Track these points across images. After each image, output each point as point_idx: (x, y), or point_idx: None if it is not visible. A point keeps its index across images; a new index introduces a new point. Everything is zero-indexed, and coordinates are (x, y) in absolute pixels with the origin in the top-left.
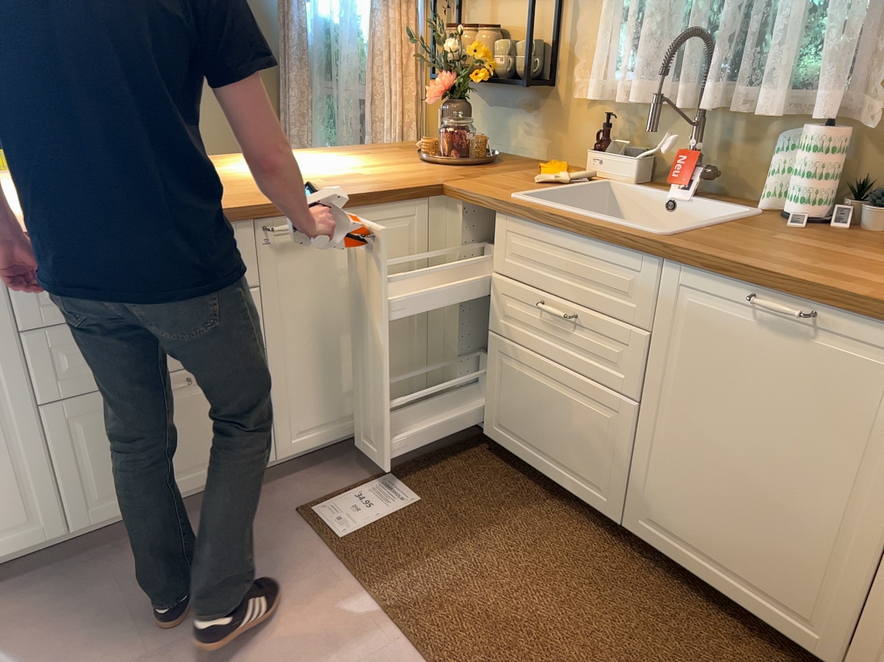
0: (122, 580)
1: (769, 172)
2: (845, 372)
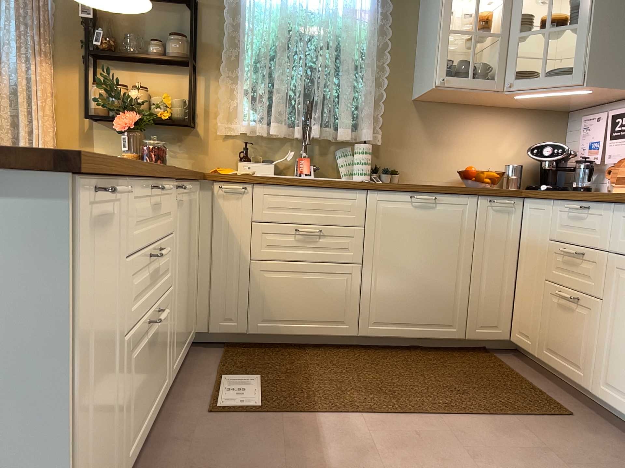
0: None
1: (341, 164)
2: (449, 216)
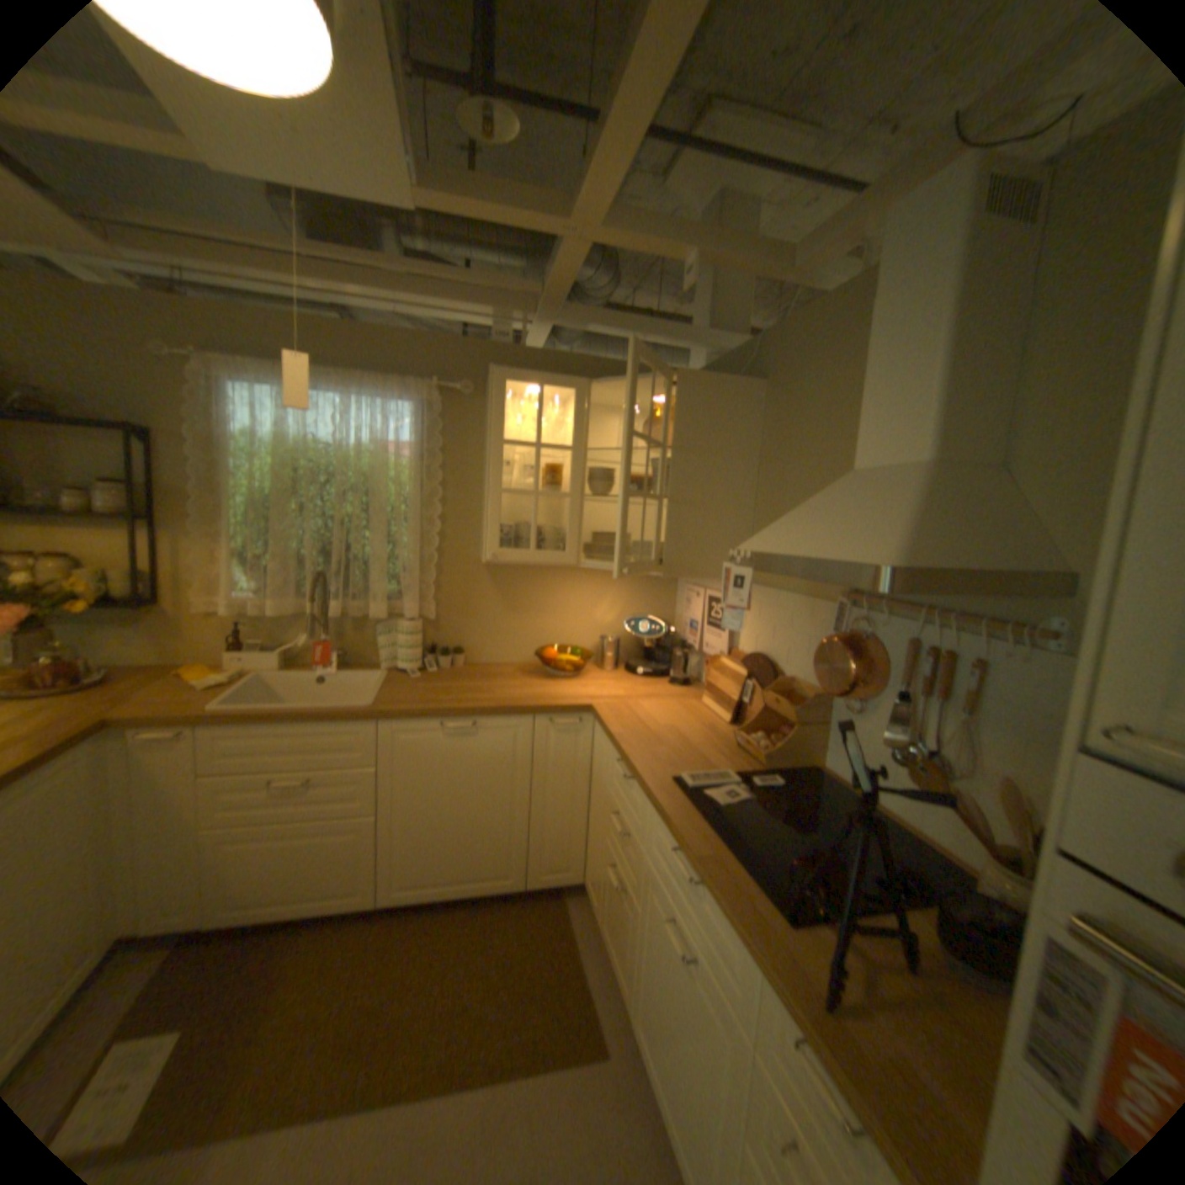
0: None
1: (381, 646)
2: (494, 743)
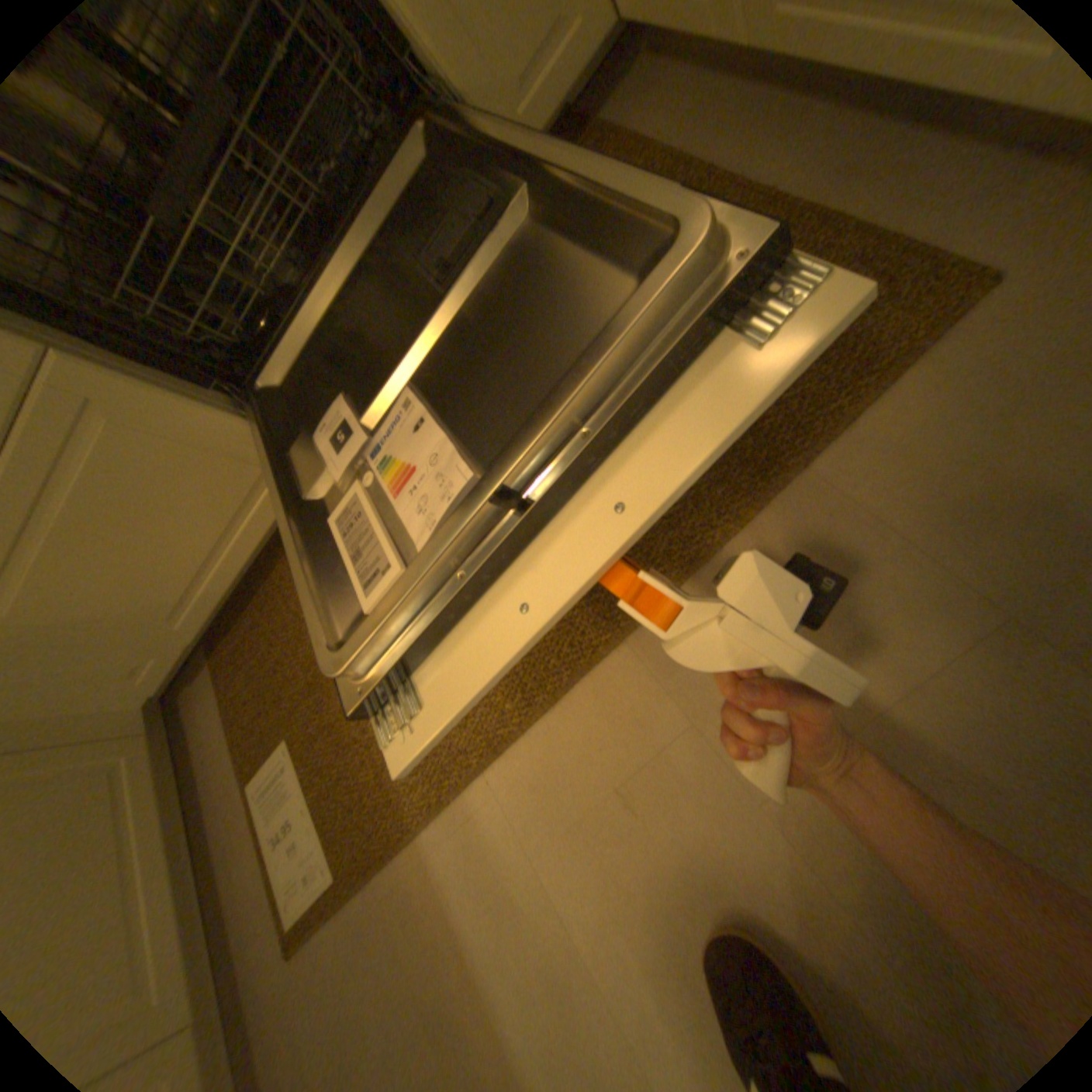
0: None
1: None
2: None
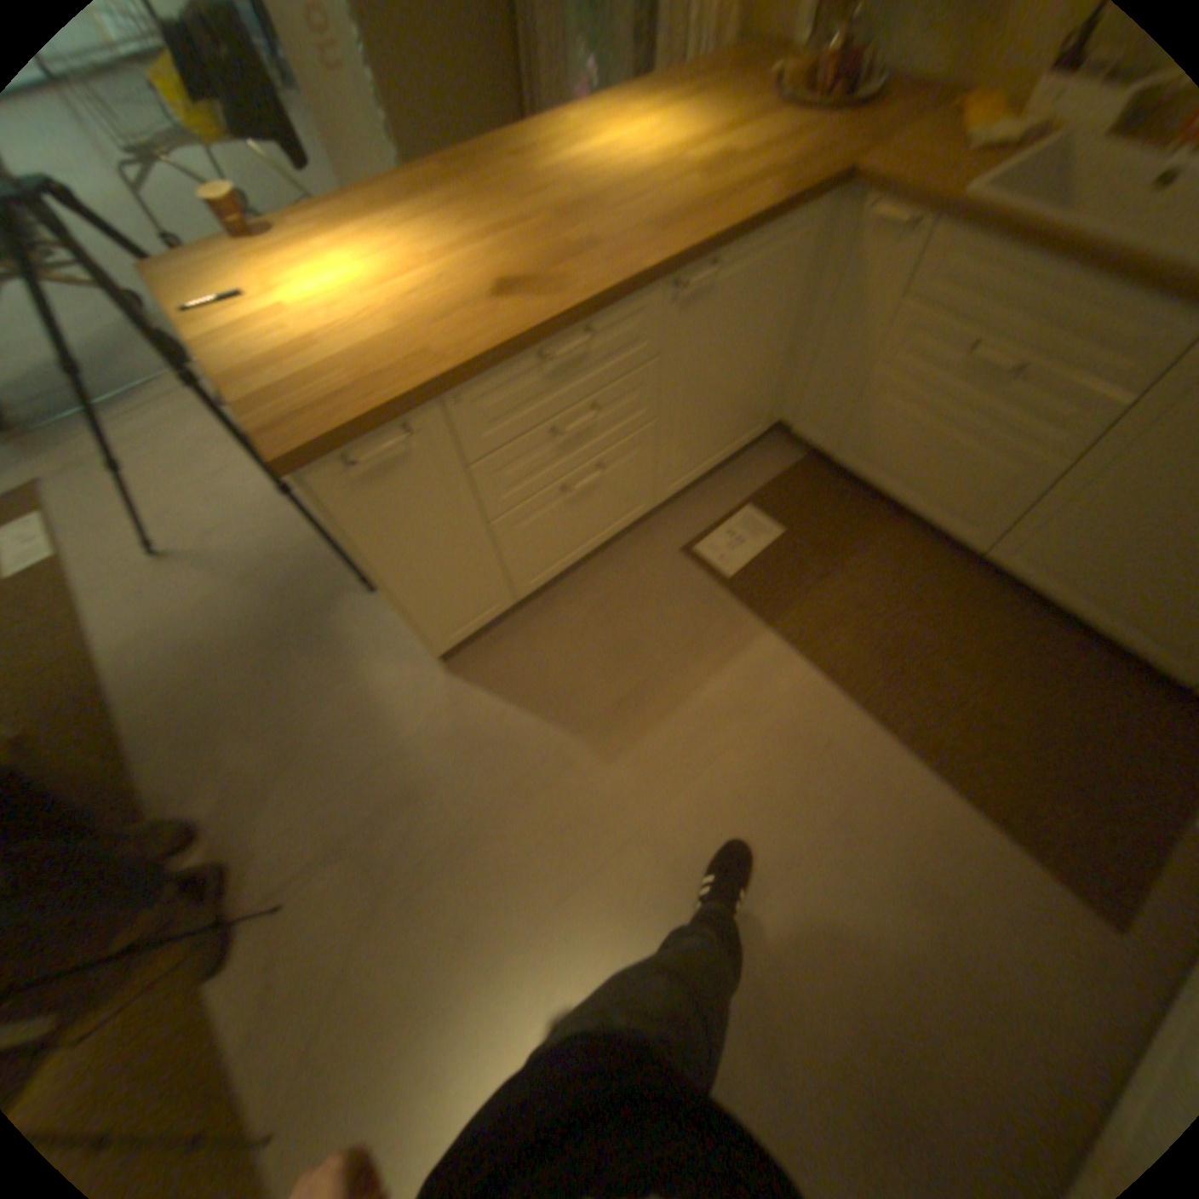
0: (565, 634)
1: None
2: None
